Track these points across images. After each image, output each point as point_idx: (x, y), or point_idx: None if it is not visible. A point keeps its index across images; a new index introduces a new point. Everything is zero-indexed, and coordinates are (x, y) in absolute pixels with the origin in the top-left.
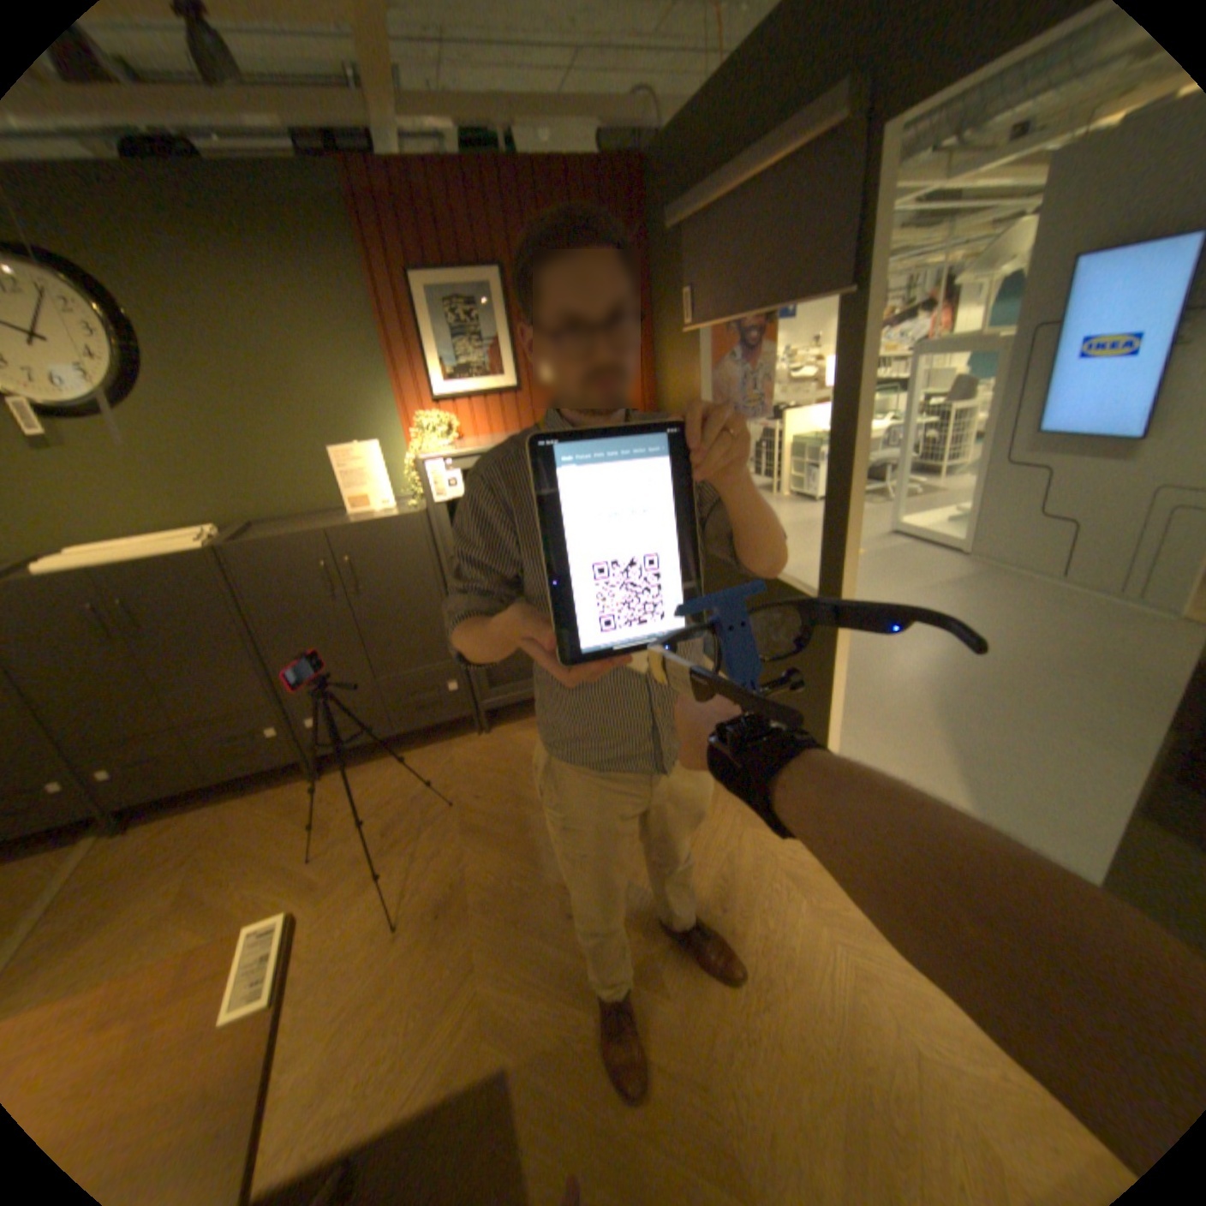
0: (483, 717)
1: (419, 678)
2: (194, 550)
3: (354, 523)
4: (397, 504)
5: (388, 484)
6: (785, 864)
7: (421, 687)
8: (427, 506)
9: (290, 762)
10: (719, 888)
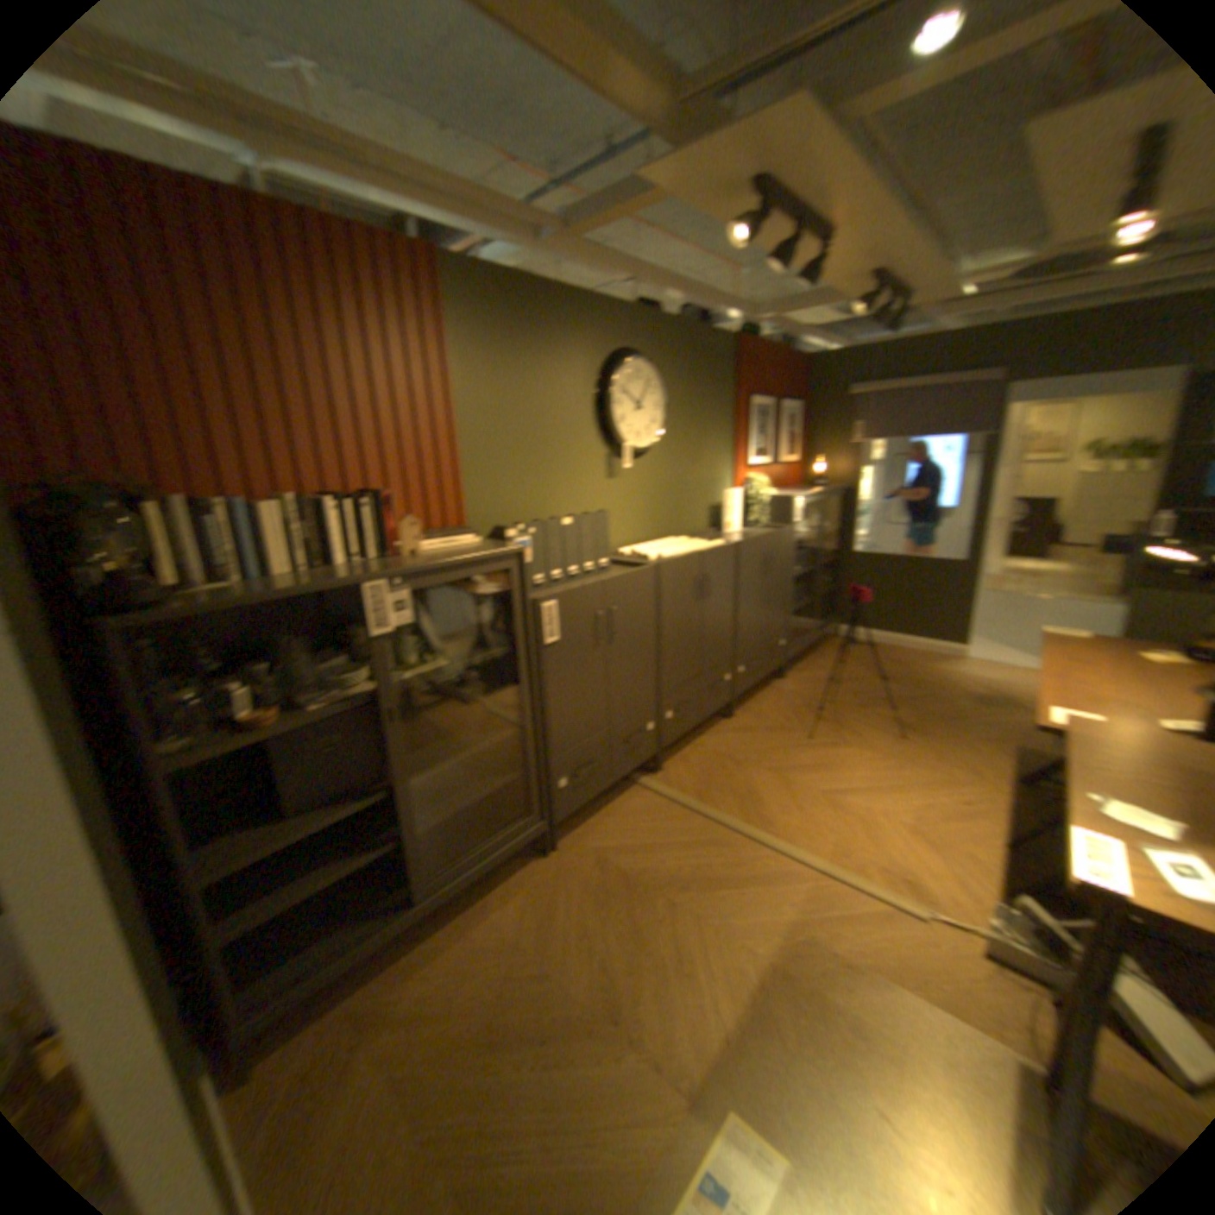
0: (785, 666)
1: (773, 638)
2: (726, 545)
3: (770, 533)
4: (738, 529)
5: (738, 516)
6: (993, 680)
7: (773, 644)
8: (781, 526)
9: (726, 703)
10: (986, 691)
